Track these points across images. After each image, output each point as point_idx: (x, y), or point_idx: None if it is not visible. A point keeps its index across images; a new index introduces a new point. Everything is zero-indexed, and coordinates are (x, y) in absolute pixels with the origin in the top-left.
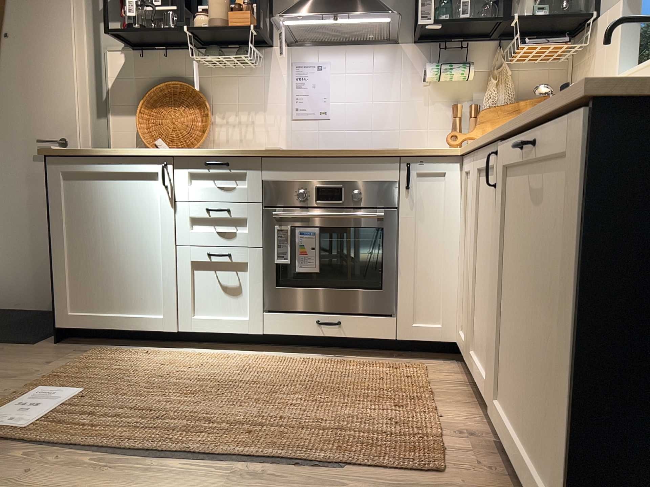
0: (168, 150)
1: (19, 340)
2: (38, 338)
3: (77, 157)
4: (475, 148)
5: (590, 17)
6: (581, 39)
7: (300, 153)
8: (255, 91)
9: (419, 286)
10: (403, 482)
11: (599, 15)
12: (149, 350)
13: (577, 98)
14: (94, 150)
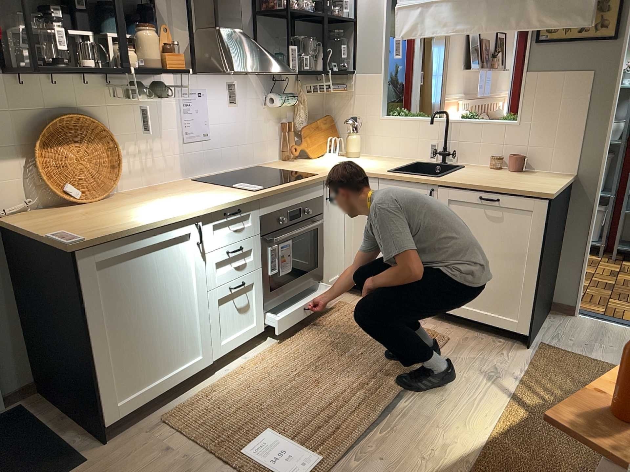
0: (198, 210)
1: (58, 471)
2: (69, 456)
3: (114, 241)
4: (384, 176)
5: (354, 73)
6: (339, 80)
7: (281, 190)
8: (151, 119)
9: (330, 257)
10: (449, 349)
11: (359, 73)
12: (197, 390)
13: (531, 191)
14: (123, 227)
